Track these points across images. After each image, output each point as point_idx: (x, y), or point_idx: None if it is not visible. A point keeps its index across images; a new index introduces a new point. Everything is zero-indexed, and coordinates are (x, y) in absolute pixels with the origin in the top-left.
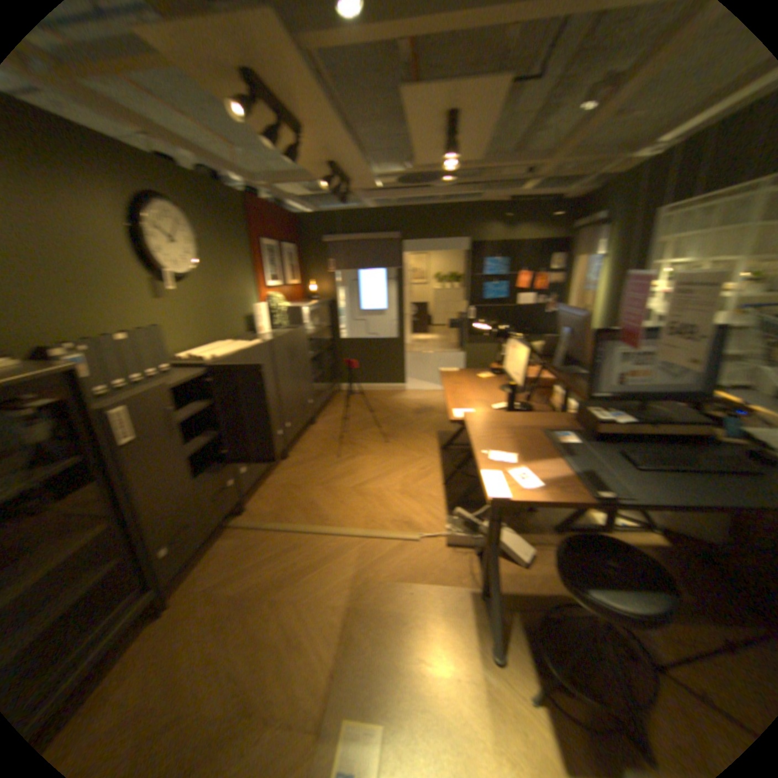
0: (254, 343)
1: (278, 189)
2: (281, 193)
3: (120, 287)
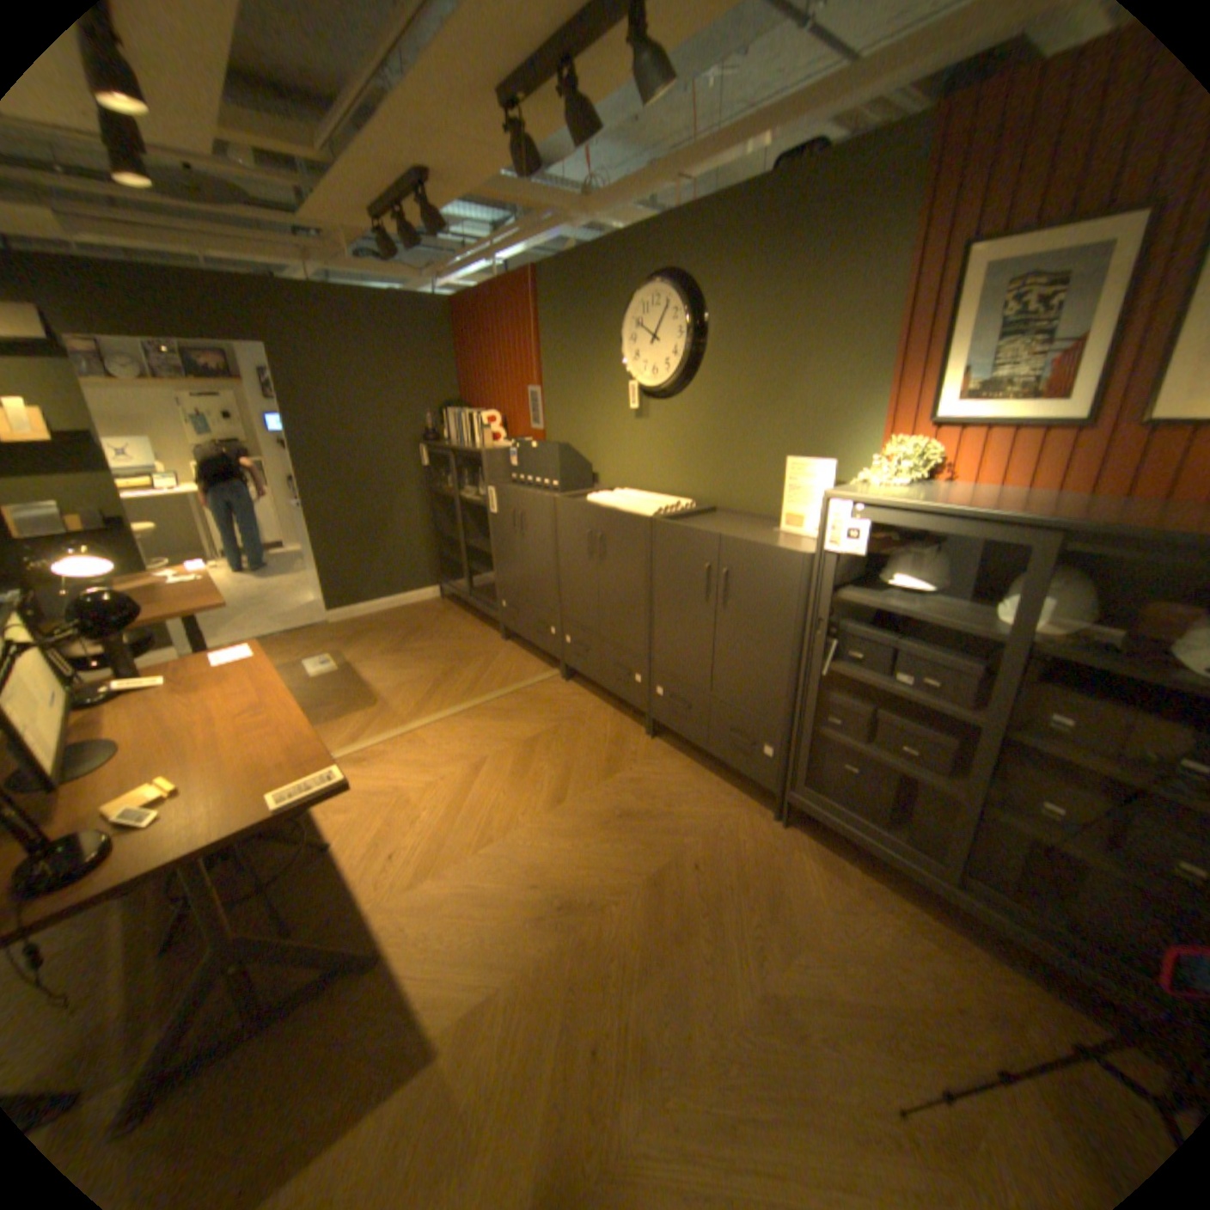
0: (642, 513)
1: None
2: None
3: (611, 403)
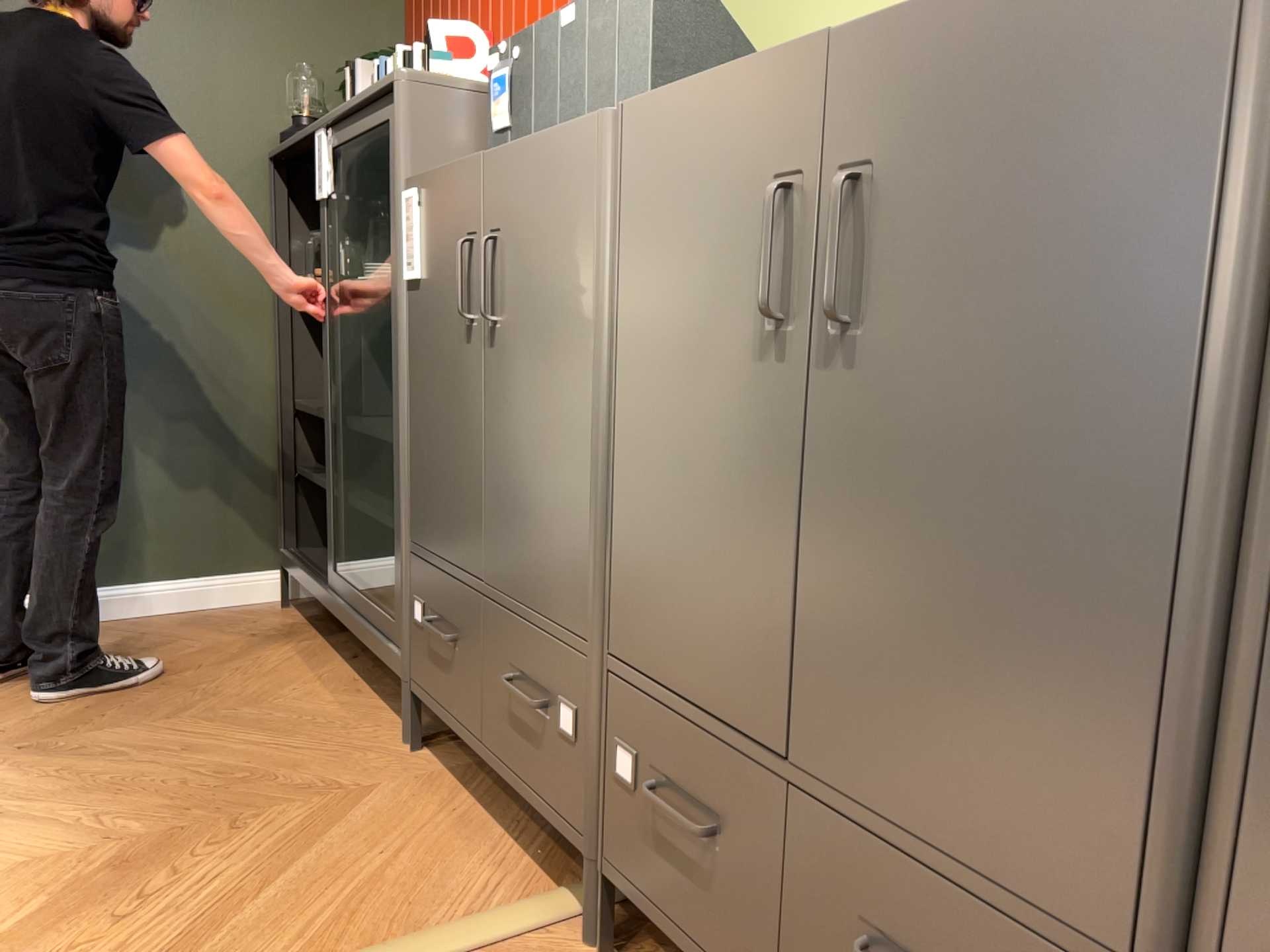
0: None
1: None
2: None
3: None
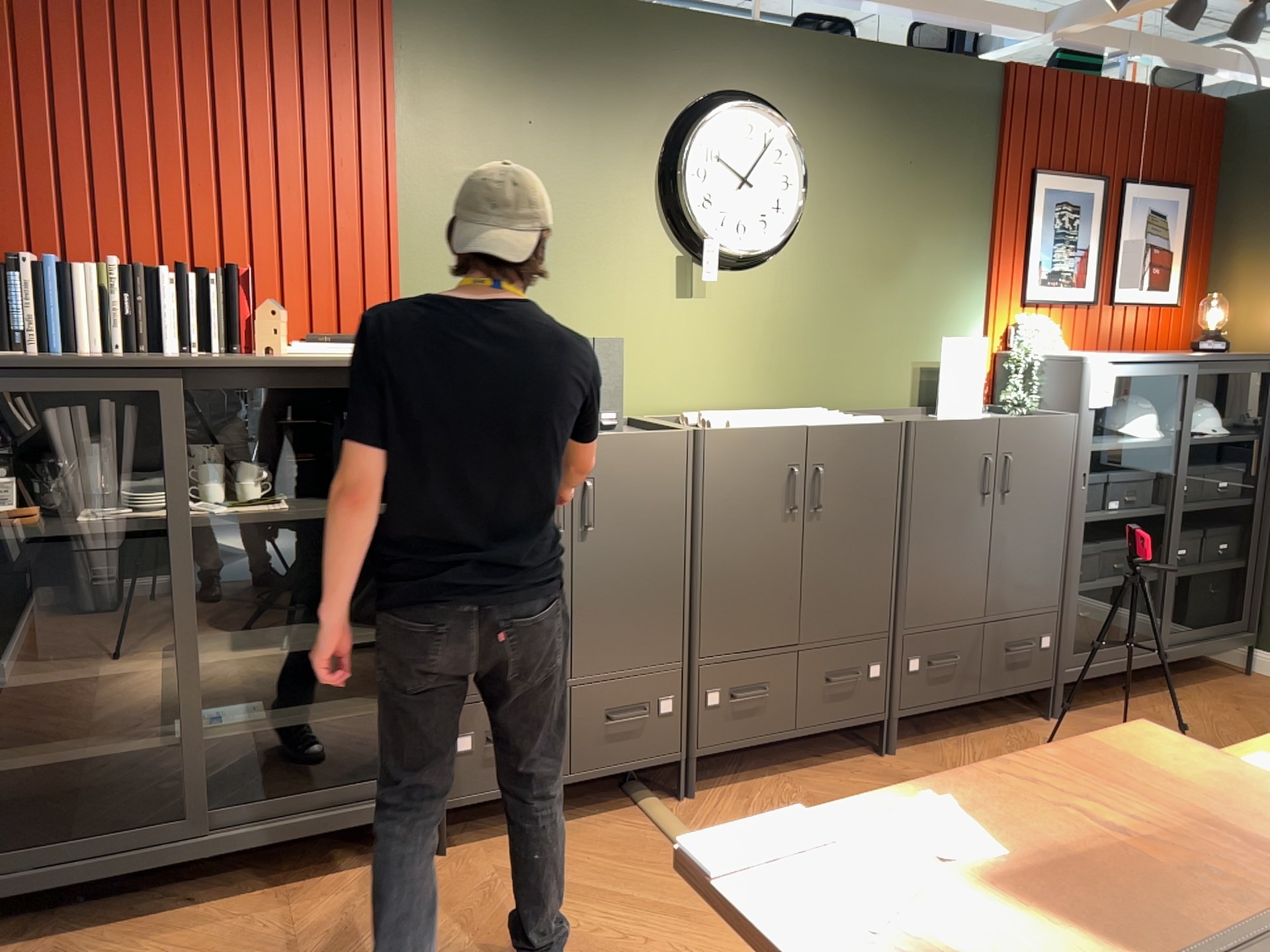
0: (866, 422)
1: (1161, 40)
2: (1173, 49)
3: (622, 269)
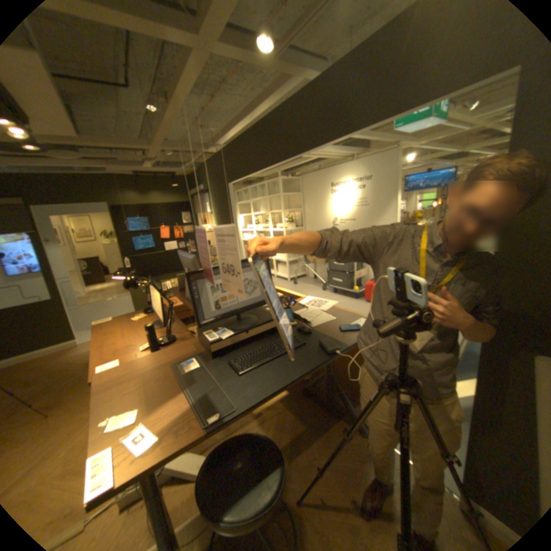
0: None
1: None
2: None
3: None
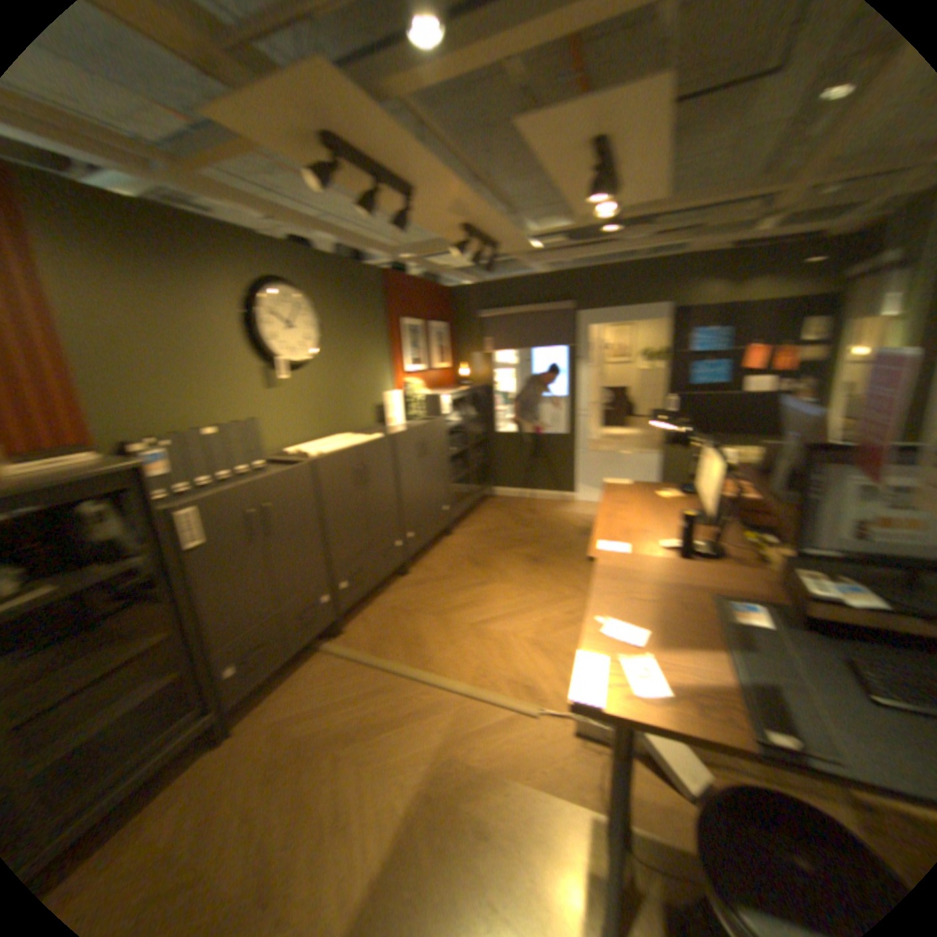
0: (378, 438)
1: (433, 262)
2: (437, 266)
3: (238, 378)
